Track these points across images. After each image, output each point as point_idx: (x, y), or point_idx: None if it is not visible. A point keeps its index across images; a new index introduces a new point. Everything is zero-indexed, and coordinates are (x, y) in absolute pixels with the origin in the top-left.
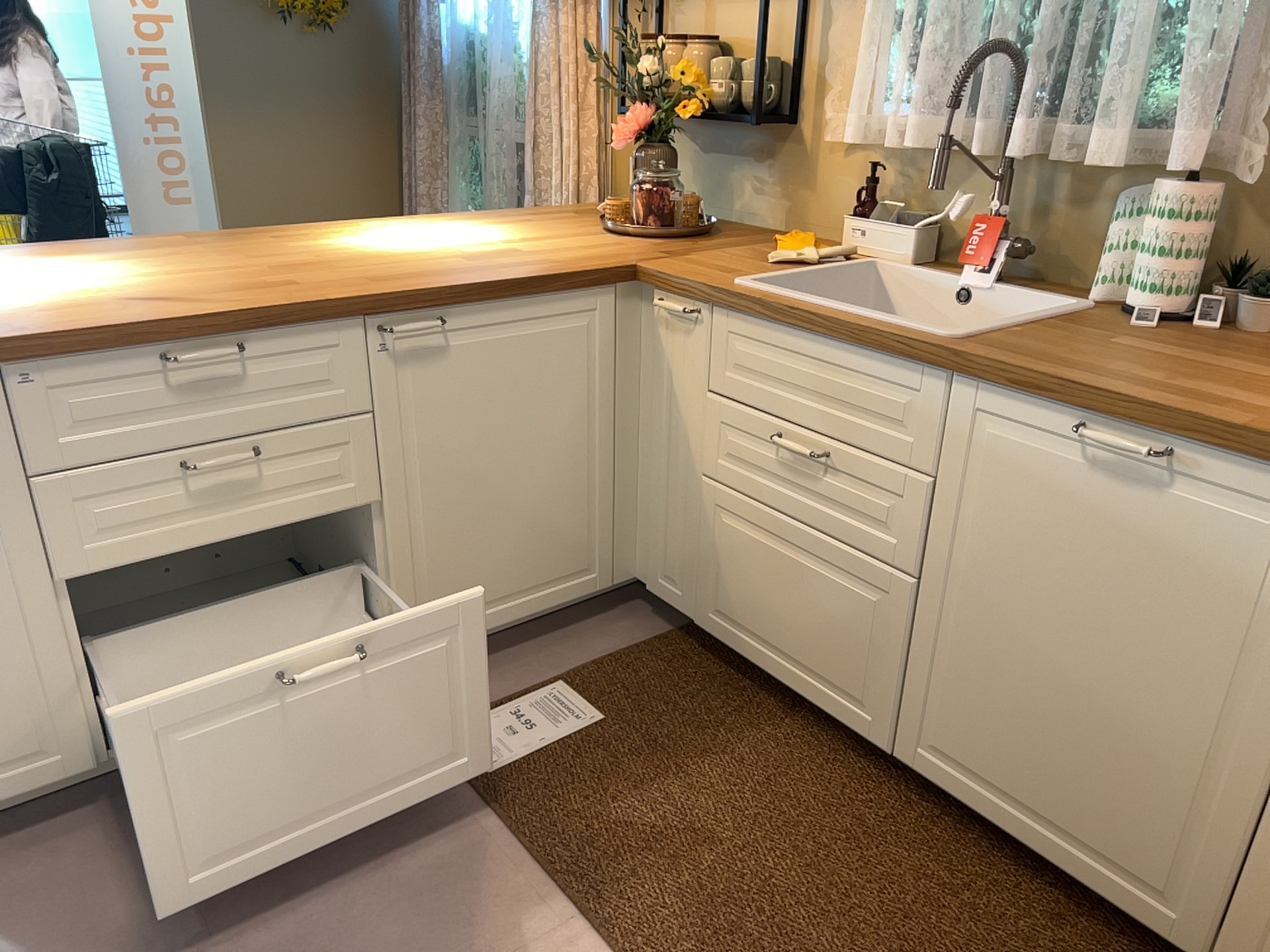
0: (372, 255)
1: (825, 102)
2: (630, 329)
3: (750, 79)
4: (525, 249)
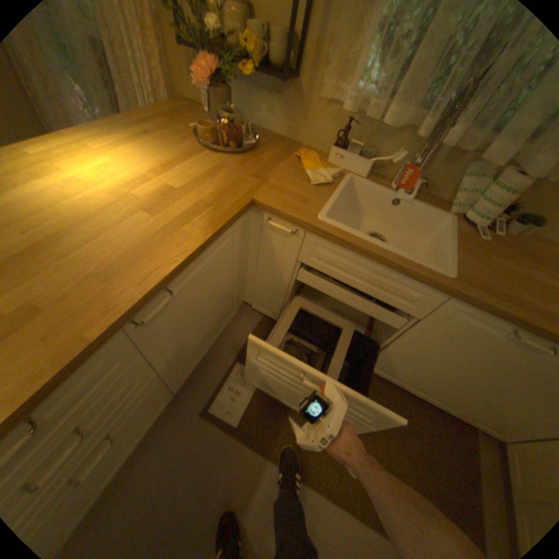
0: (68, 216)
1: (321, 65)
2: (247, 226)
3: (279, 40)
4: (176, 185)
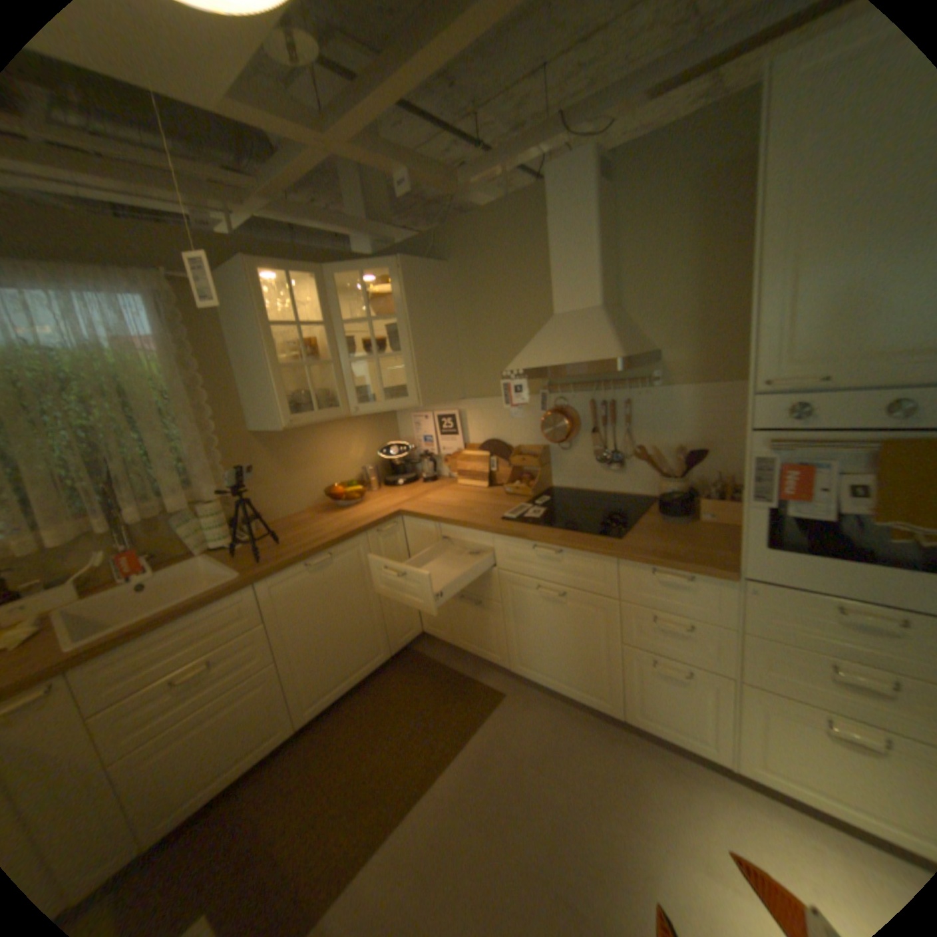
0: None
1: None
2: None
3: None
4: None
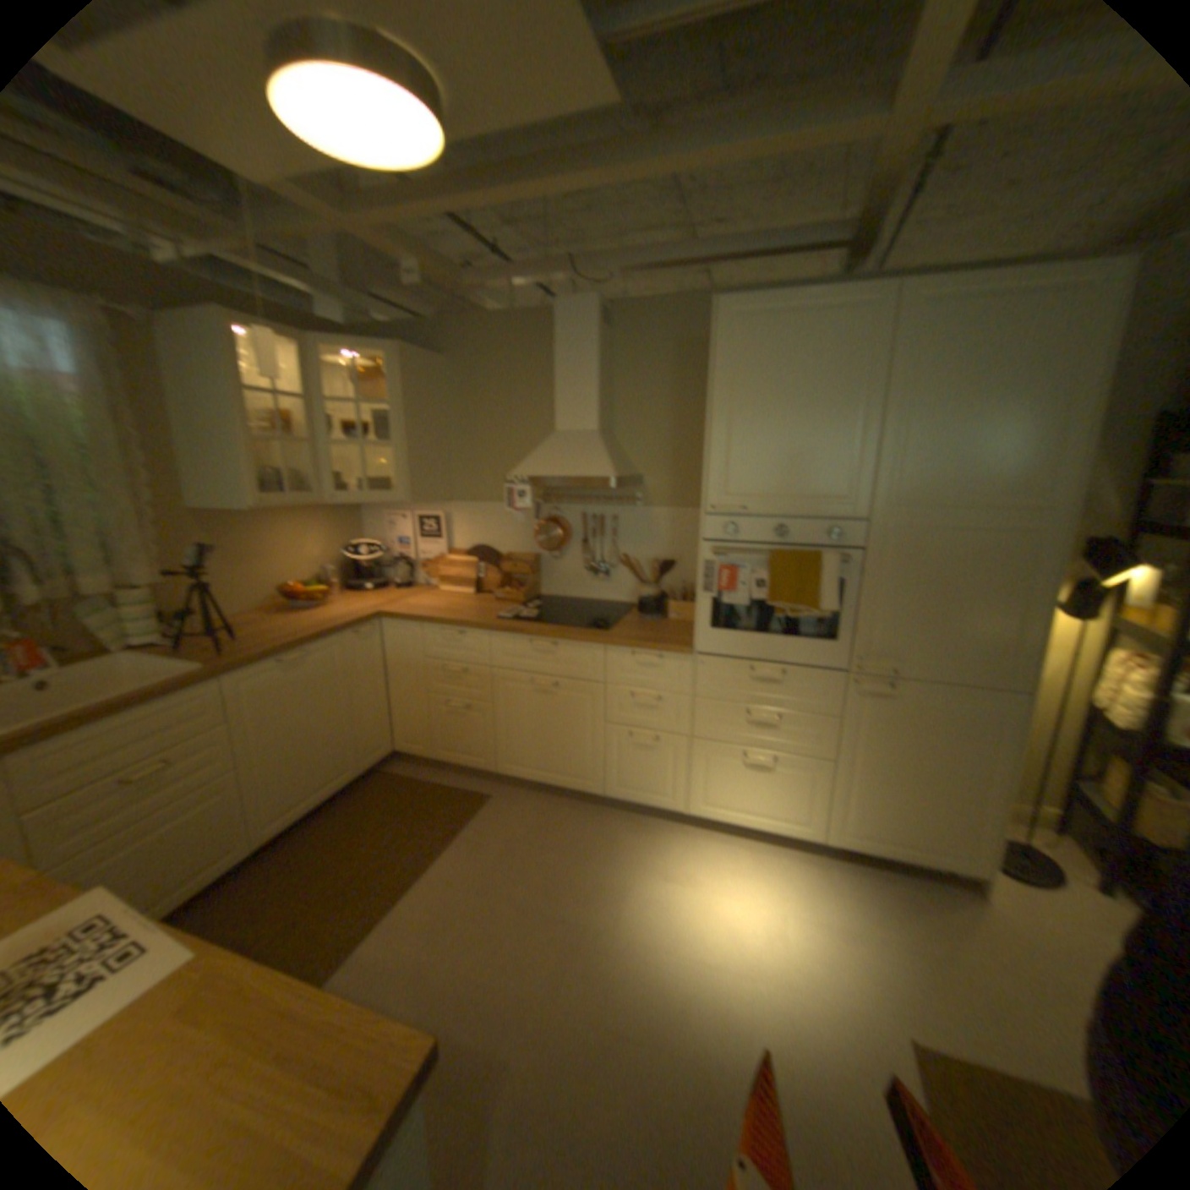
0: None
1: None
2: None
3: None
4: None
